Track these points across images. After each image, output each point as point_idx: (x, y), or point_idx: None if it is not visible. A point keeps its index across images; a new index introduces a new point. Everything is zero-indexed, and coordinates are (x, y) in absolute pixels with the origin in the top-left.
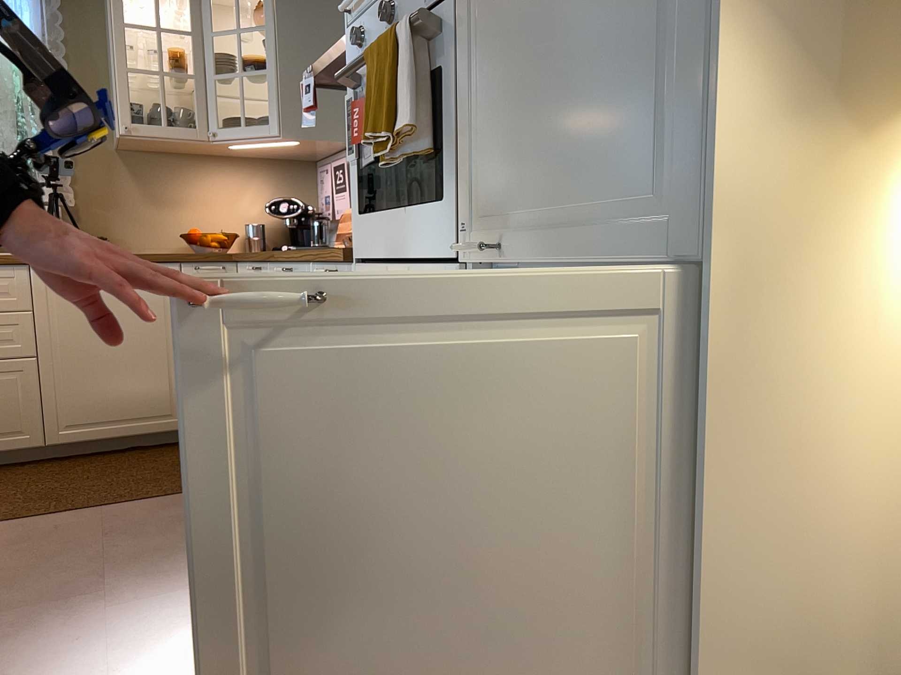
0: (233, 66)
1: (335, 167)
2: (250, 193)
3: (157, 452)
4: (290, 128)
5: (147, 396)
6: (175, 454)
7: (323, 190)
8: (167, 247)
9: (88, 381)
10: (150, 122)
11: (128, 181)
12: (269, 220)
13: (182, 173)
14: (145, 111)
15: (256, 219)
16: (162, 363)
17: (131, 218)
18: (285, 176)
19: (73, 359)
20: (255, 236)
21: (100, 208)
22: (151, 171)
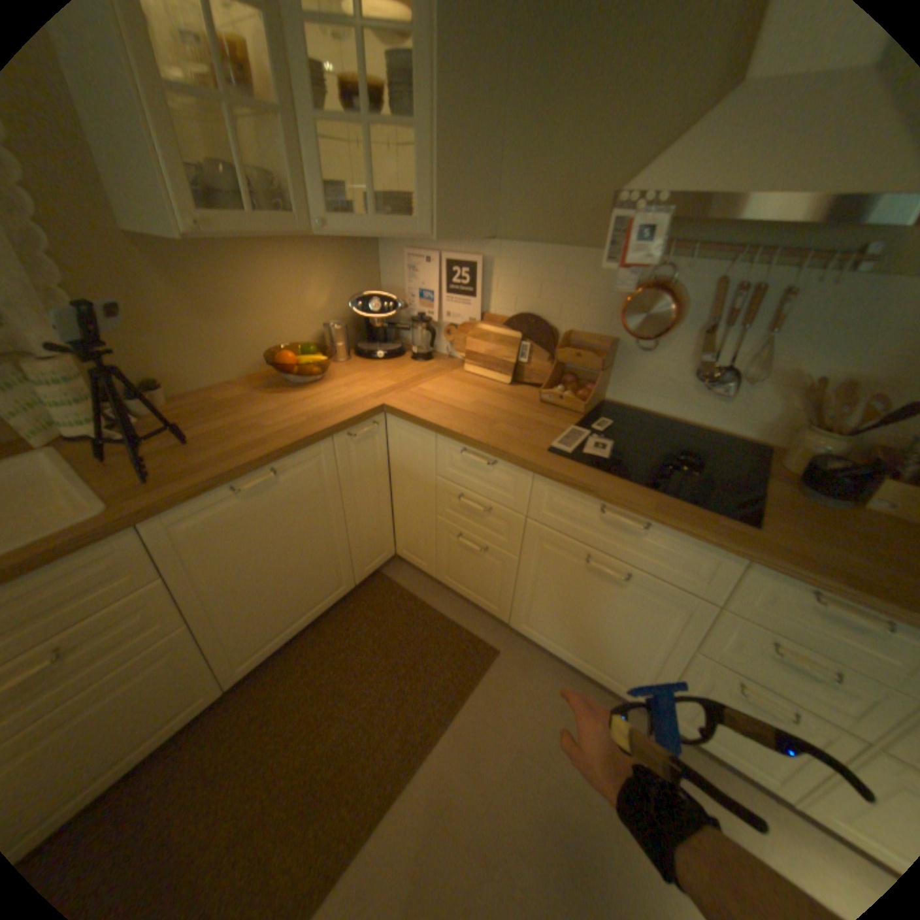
0: (323, 89)
1: (451, 262)
2: (315, 281)
3: (334, 624)
4: (443, 226)
5: (316, 585)
6: (360, 624)
7: (416, 281)
8: (233, 370)
9: (255, 608)
10: (209, 198)
11: (157, 284)
12: (338, 311)
13: (231, 262)
14: (200, 178)
15: (325, 314)
16: (326, 548)
17: (177, 343)
18: (348, 253)
19: (232, 599)
20: (340, 343)
21: (126, 337)
22: (188, 265)
